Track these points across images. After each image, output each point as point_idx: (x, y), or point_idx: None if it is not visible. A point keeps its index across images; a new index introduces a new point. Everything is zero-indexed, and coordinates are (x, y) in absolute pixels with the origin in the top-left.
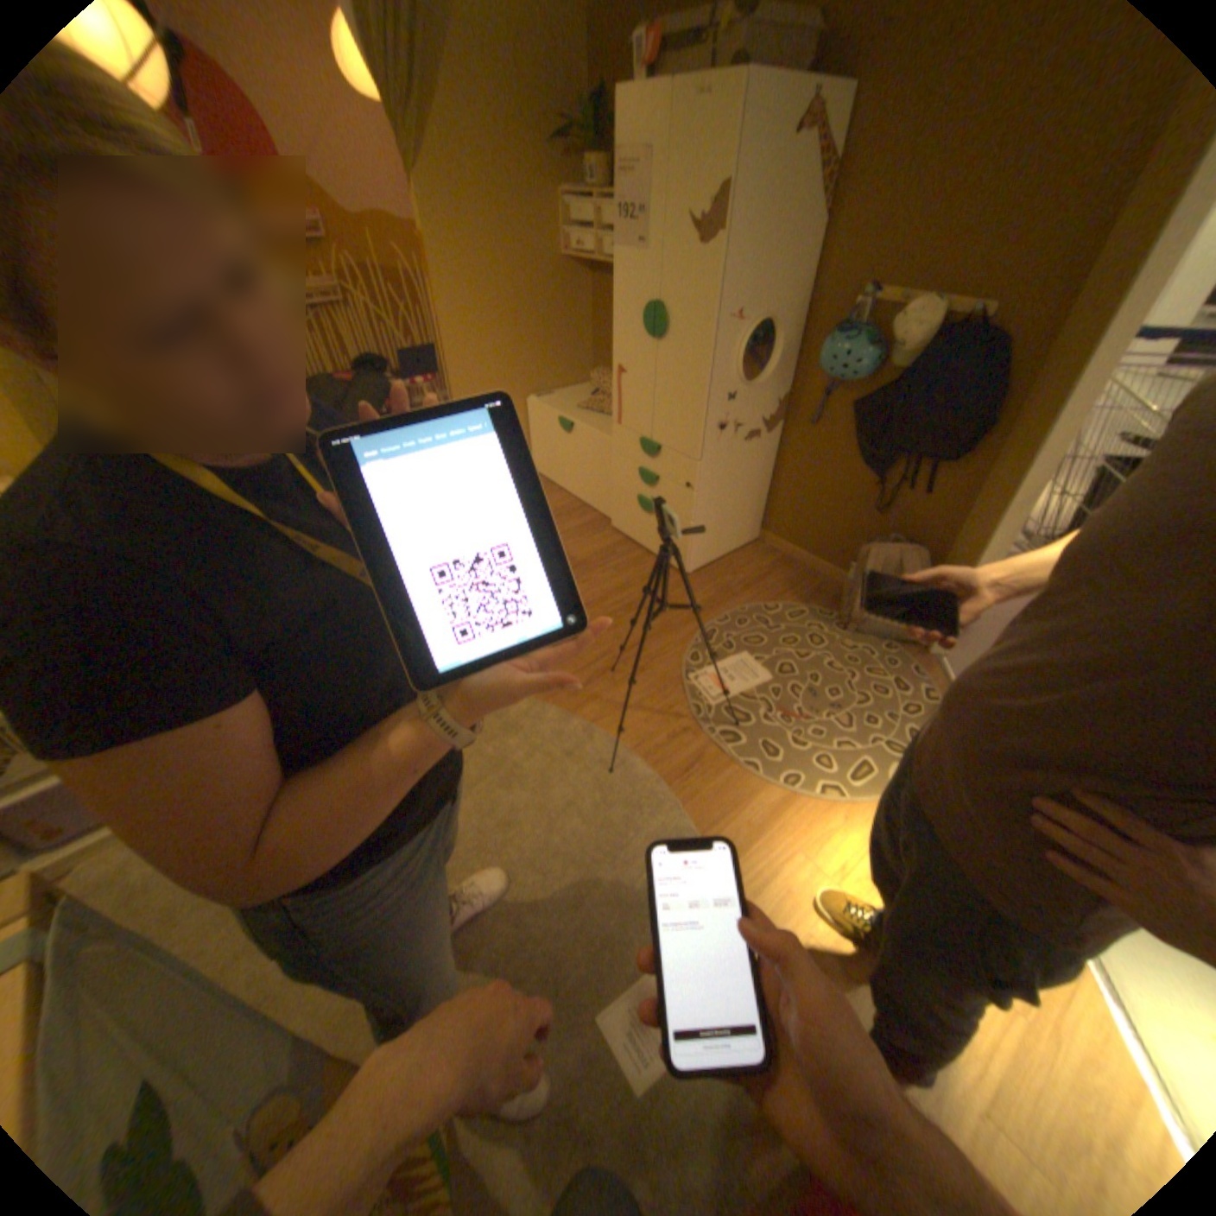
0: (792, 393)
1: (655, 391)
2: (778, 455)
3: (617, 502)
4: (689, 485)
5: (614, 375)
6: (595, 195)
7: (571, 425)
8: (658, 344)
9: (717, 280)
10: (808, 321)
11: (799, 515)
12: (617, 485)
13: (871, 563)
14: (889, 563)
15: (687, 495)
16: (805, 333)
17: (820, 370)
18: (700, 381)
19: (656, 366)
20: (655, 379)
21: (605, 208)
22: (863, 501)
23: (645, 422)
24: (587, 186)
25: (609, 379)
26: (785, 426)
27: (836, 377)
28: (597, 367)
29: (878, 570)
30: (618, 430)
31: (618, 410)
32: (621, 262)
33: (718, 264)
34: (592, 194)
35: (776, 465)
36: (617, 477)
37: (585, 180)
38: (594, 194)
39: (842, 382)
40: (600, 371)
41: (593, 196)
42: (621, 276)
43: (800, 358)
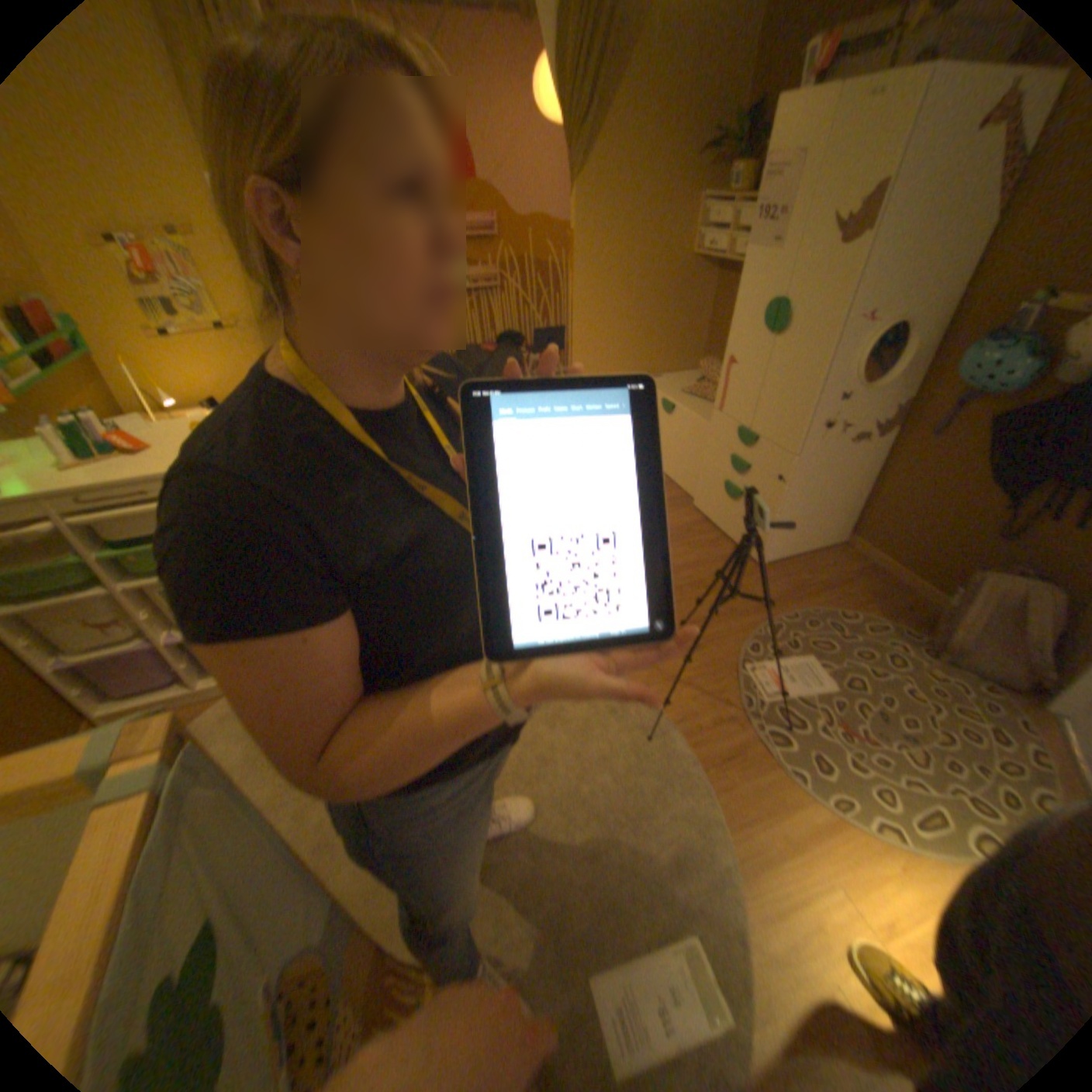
0: (918, 399)
1: (764, 383)
2: (888, 461)
3: (703, 484)
4: (782, 478)
5: (724, 365)
6: (738, 199)
7: (673, 408)
8: (776, 338)
9: (855, 279)
10: (953, 325)
11: (902, 526)
12: (707, 468)
13: (988, 593)
14: (1012, 598)
15: (779, 488)
16: (947, 338)
17: (960, 377)
18: (815, 378)
19: (770, 360)
20: (767, 372)
21: (746, 210)
22: (988, 524)
23: (748, 412)
24: (731, 191)
25: (717, 369)
26: (903, 432)
27: (979, 387)
28: (708, 356)
29: (995, 603)
30: (719, 417)
31: (722, 397)
32: (753, 259)
33: (860, 262)
34: (734, 198)
35: (884, 471)
36: (709, 460)
37: (731, 185)
38: (737, 198)
39: (985, 392)
40: (710, 360)
41: (735, 199)
42: (750, 273)
43: (935, 364)
